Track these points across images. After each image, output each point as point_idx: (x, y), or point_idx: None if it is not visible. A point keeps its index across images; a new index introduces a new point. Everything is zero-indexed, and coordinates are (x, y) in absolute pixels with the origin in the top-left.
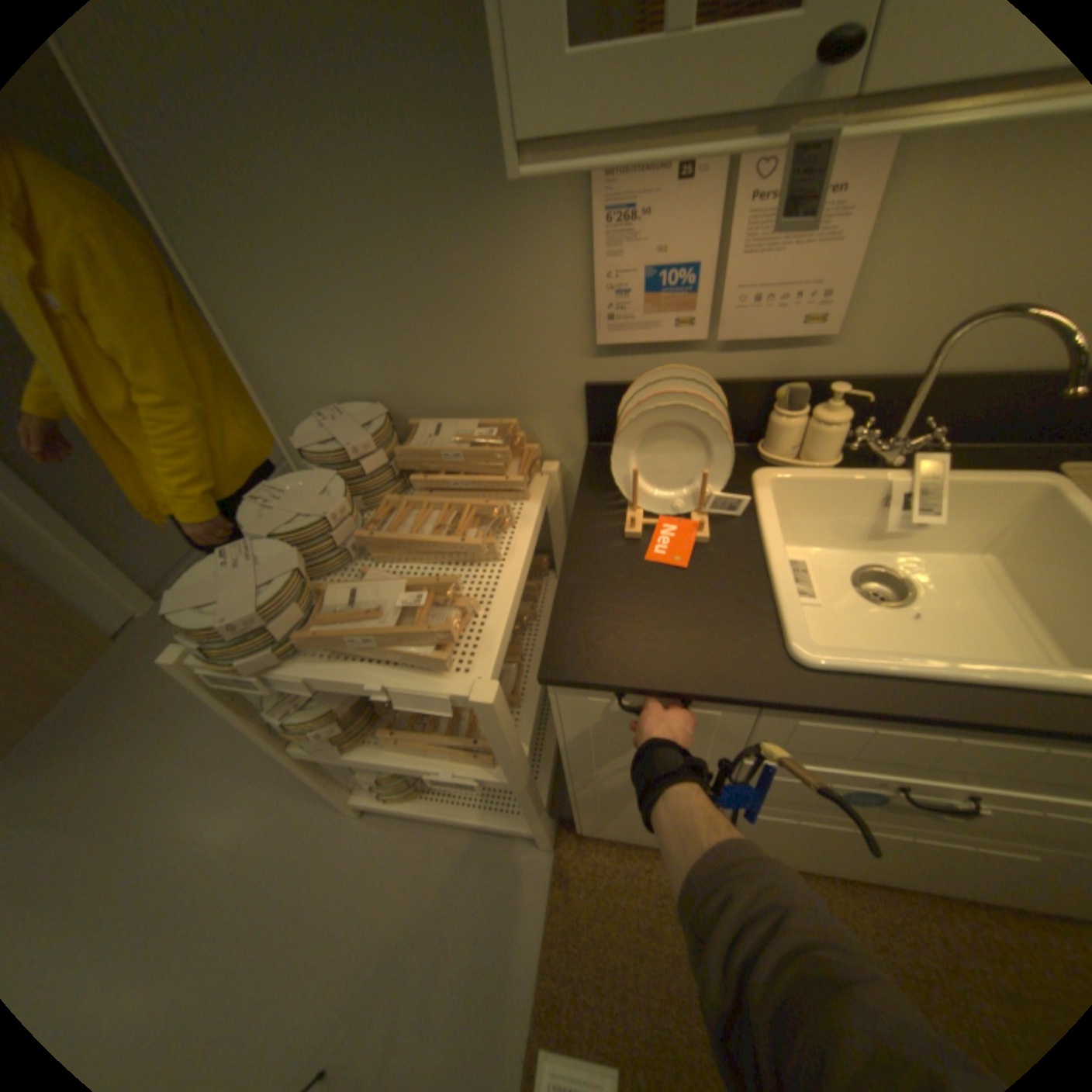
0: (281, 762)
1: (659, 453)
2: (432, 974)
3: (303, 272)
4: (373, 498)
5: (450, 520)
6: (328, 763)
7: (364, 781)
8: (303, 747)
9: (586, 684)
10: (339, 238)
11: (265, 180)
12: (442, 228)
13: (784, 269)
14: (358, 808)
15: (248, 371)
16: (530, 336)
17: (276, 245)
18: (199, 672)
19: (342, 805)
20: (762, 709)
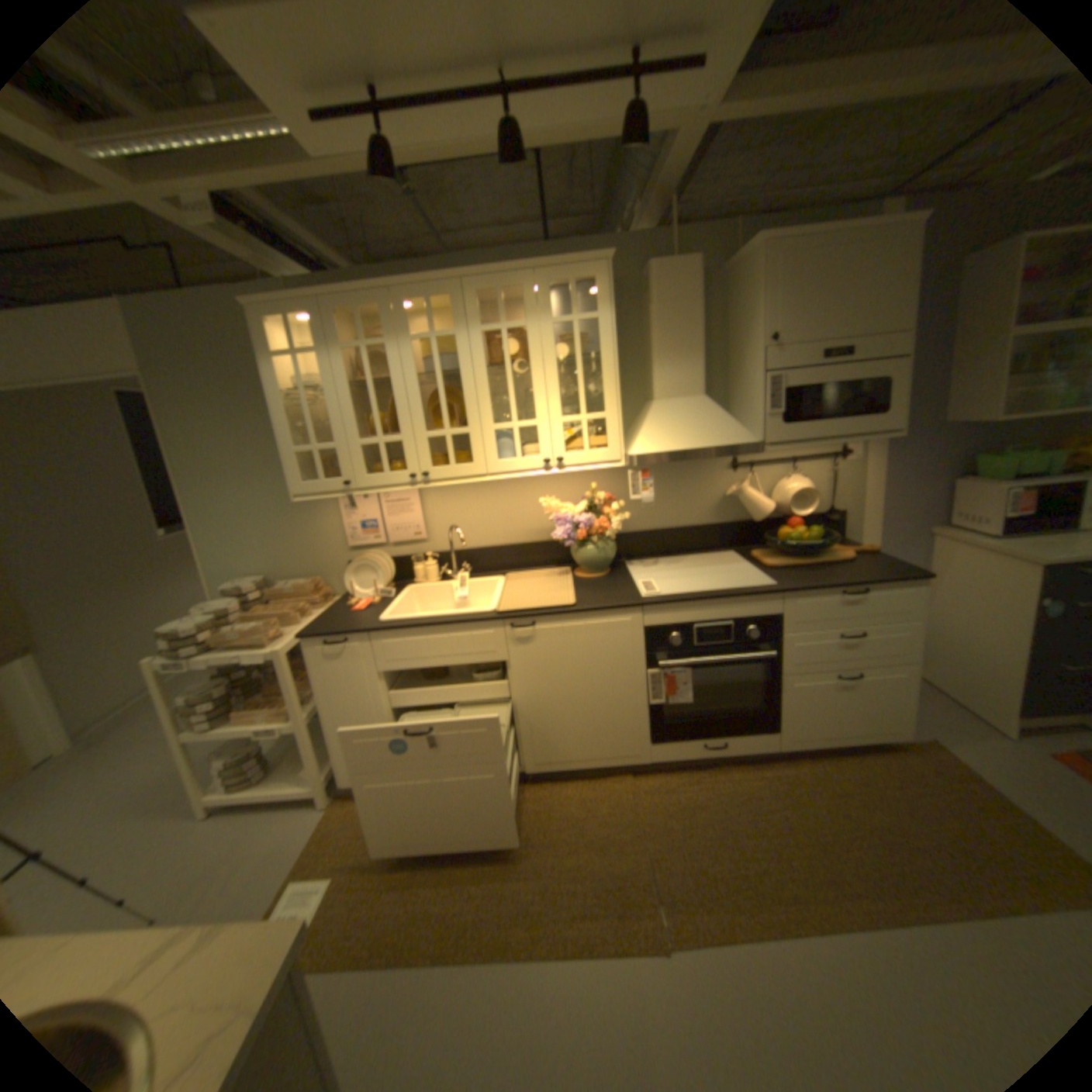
0: (170, 749)
1: (362, 578)
2: (233, 874)
3: (236, 528)
4: (248, 607)
5: (280, 612)
6: (198, 743)
7: (214, 769)
8: (187, 729)
9: (310, 636)
10: (253, 518)
11: (229, 502)
12: (291, 513)
13: (401, 521)
14: (205, 808)
15: (201, 568)
16: (324, 546)
17: (228, 520)
18: (154, 669)
19: (195, 802)
20: (368, 638)
